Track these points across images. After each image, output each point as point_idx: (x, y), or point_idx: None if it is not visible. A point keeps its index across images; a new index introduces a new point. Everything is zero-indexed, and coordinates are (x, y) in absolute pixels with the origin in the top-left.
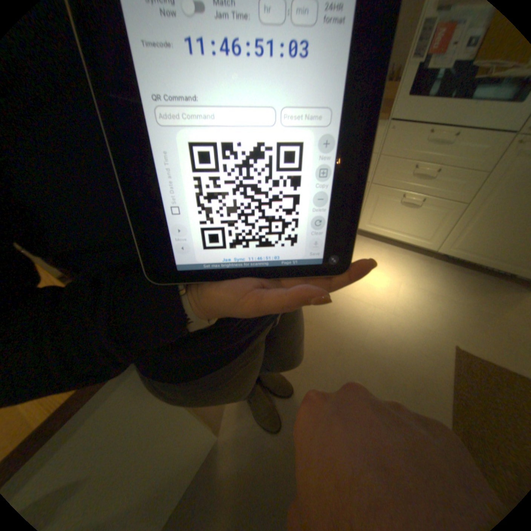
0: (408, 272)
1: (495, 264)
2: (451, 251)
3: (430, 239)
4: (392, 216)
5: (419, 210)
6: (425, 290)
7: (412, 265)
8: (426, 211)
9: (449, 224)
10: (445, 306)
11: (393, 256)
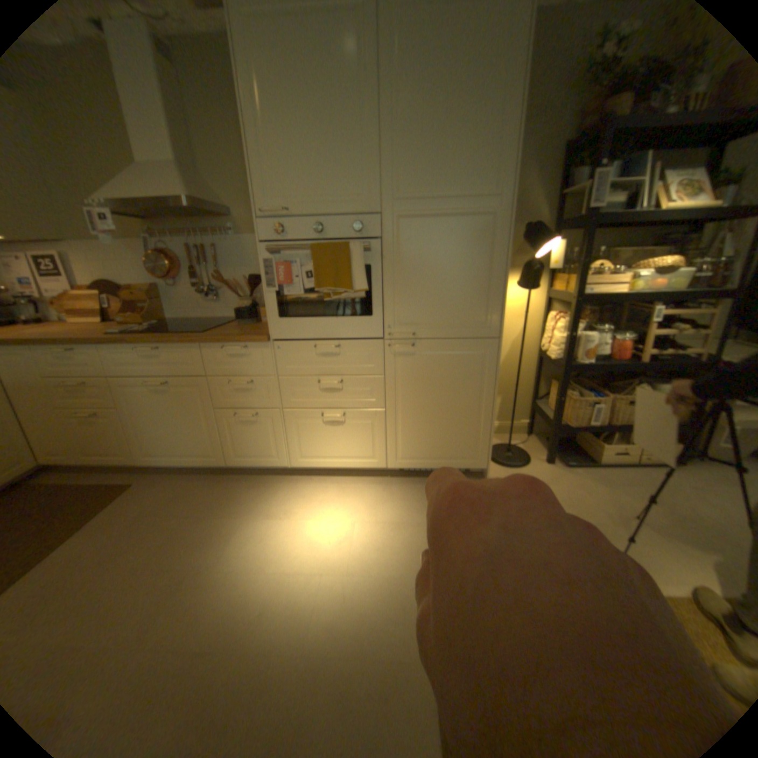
0: (362, 505)
1: (441, 463)
2: (398, 463)
3: (372, 456)
4: (322, 441)
5: (345, 426)
6: (384, 522)
7: (366, 494)
8: (352, 426)
9: (380, 434)
10: (408, 534)
11: (342, 490)
